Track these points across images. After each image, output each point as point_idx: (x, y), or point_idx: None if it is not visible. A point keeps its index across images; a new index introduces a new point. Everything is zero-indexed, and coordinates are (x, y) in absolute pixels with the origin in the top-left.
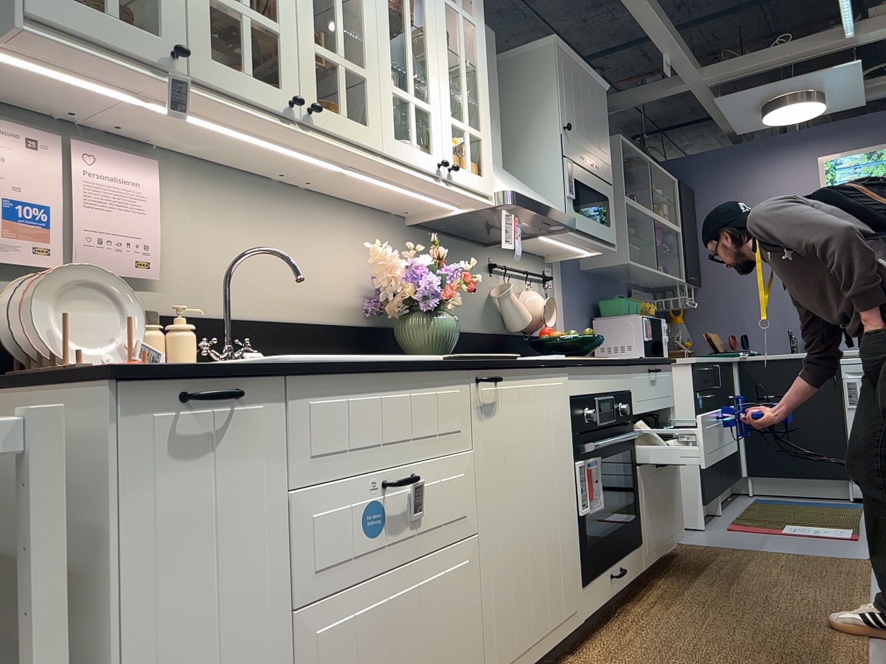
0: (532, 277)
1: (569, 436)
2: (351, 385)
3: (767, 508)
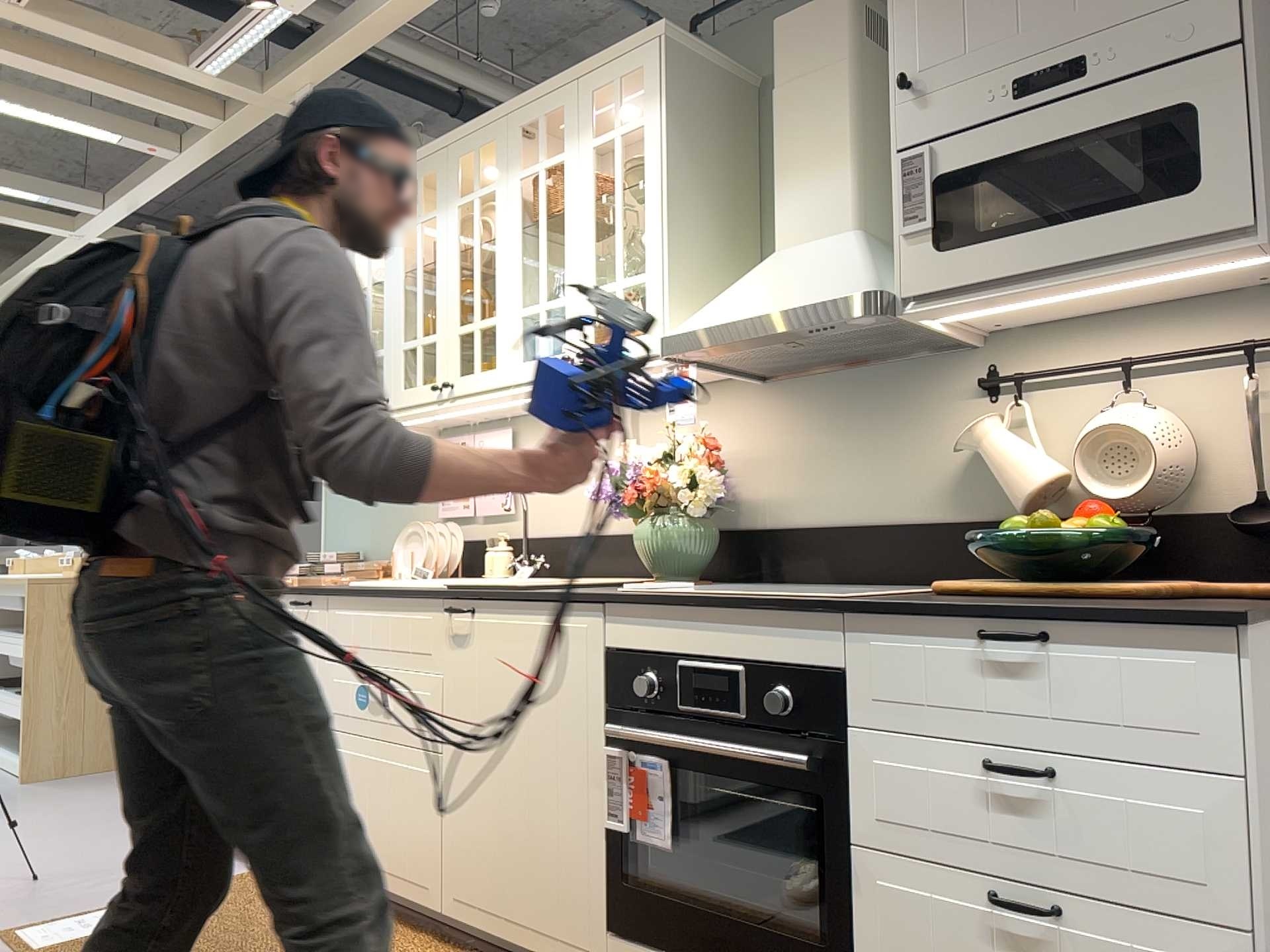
0: (1189, 361)
1: (592, 705)
2: (356, 603)
3: None
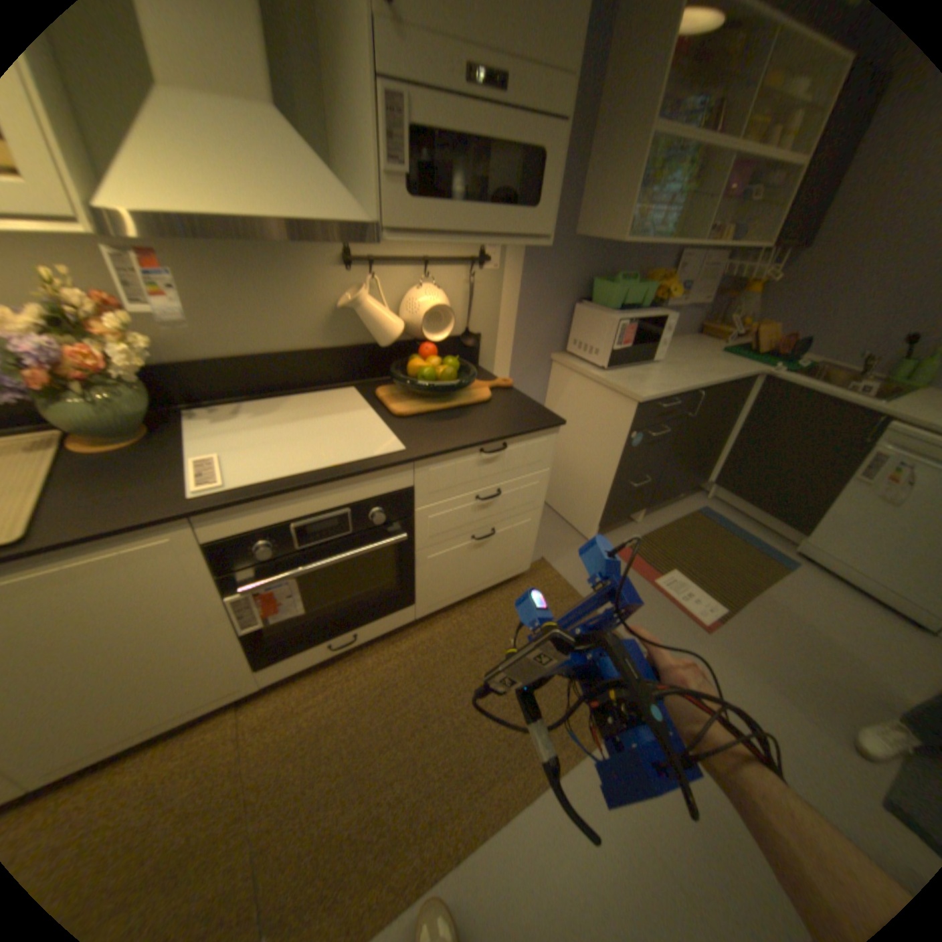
0: (446, 262)
1: (199, 583)
2: None
3: (694, 530)
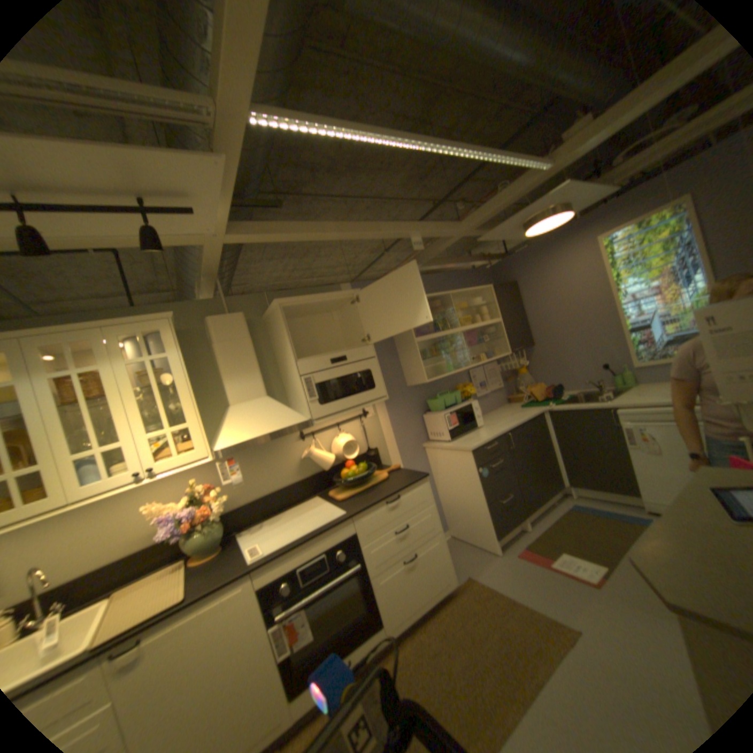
0: (347, 421)
1: (254, 620)
2: None
3: (570, 524)
